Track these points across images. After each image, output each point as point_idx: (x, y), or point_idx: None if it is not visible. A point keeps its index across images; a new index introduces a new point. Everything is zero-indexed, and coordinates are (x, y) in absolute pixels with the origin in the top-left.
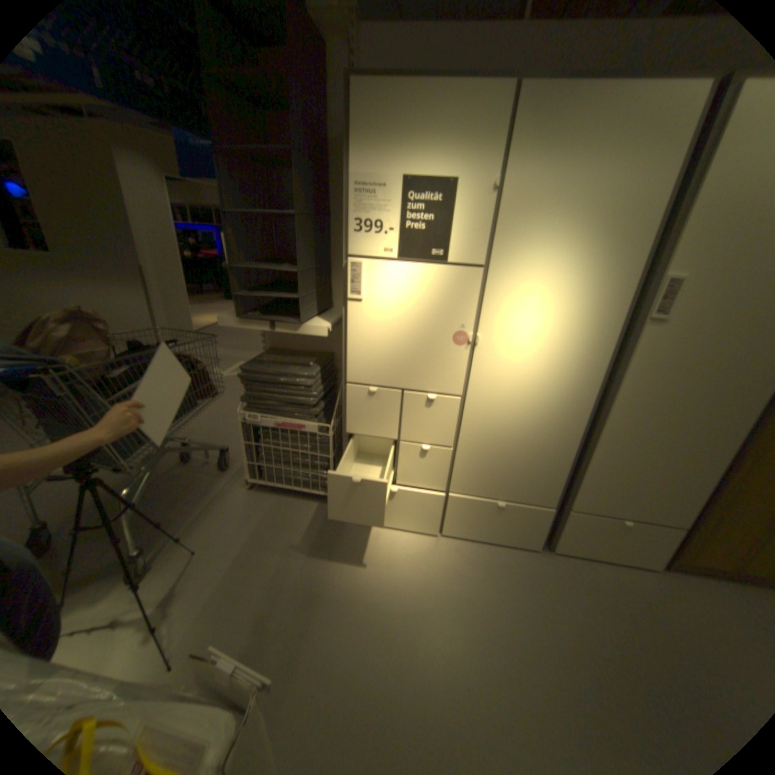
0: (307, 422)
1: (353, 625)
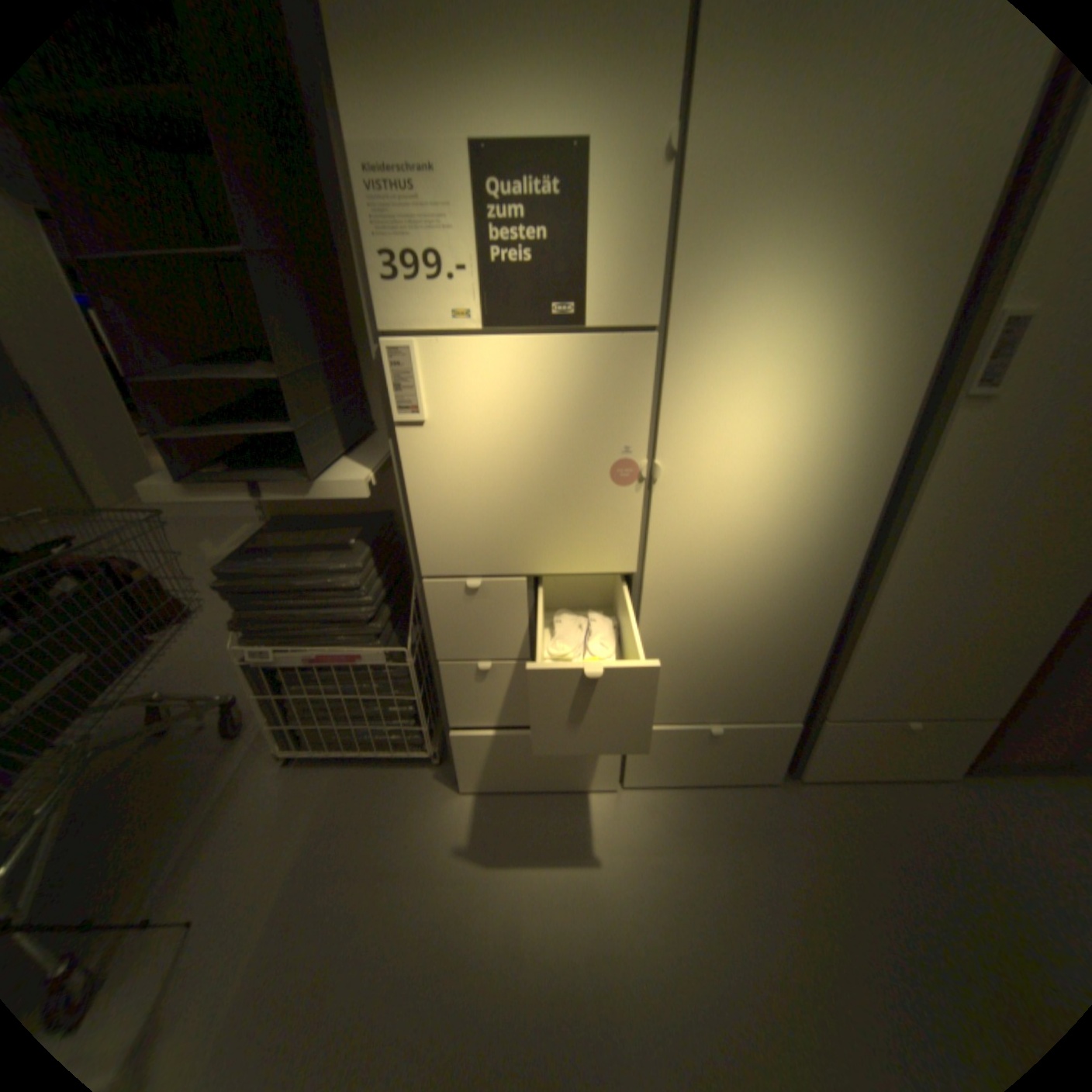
0: (361, 648)
1: (502, 1007)
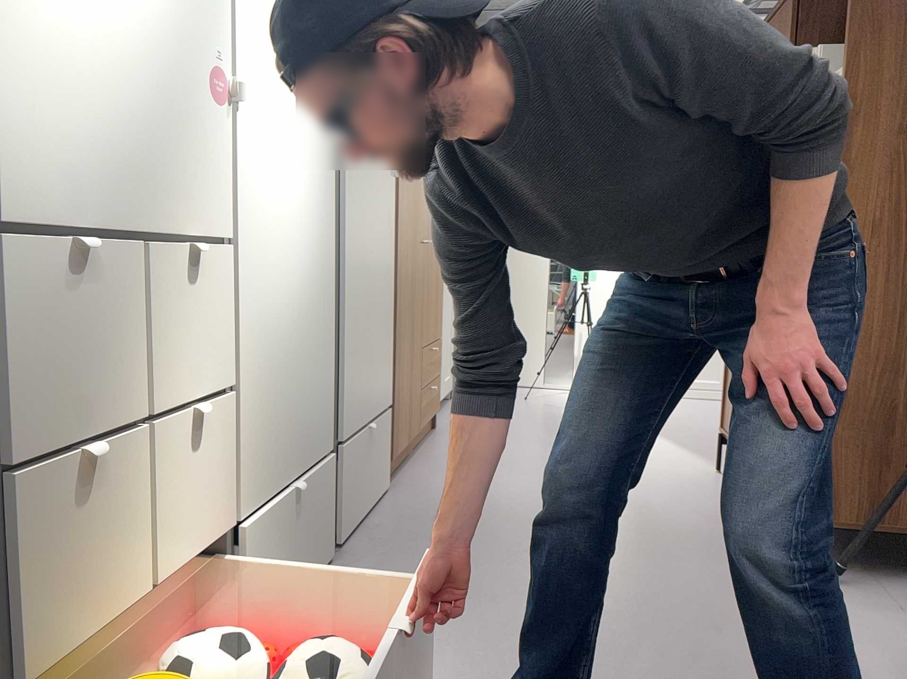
0: None
1: None
